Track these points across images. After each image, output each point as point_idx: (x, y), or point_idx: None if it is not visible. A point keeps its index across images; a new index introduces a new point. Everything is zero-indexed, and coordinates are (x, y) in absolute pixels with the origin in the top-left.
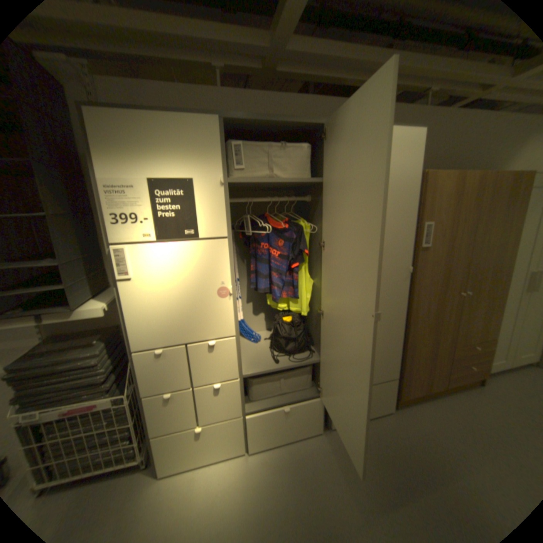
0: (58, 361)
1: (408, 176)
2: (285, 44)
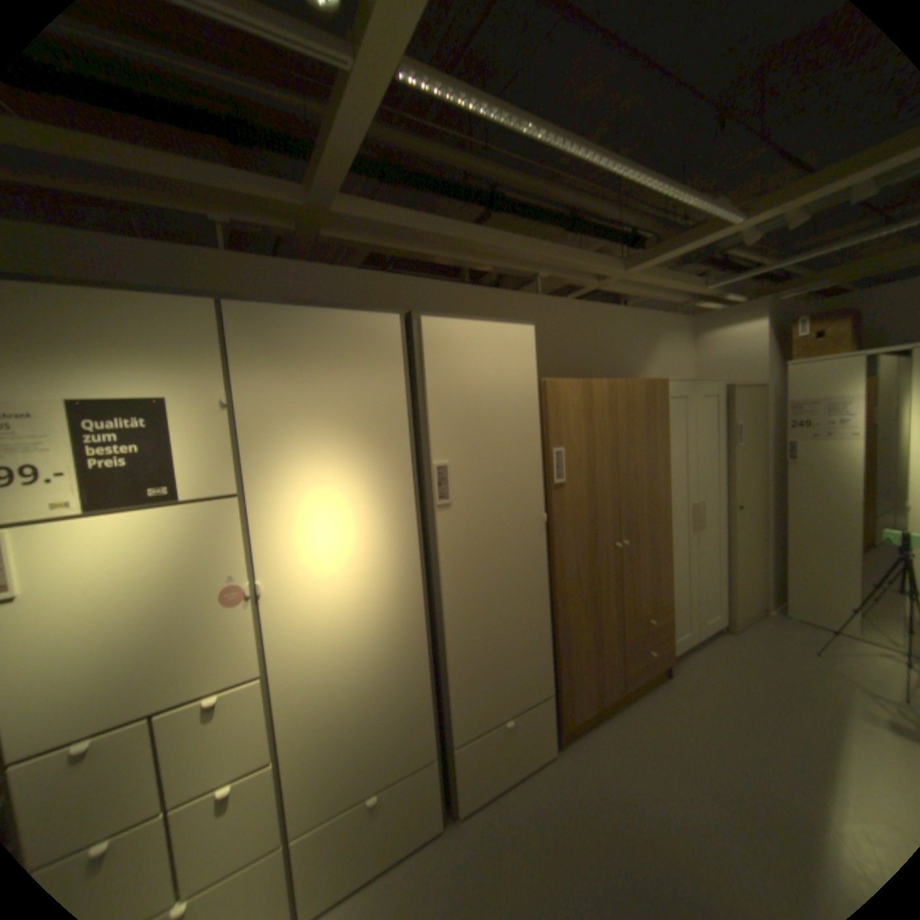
0: None
1: (520, 388)
2: (329, 206)
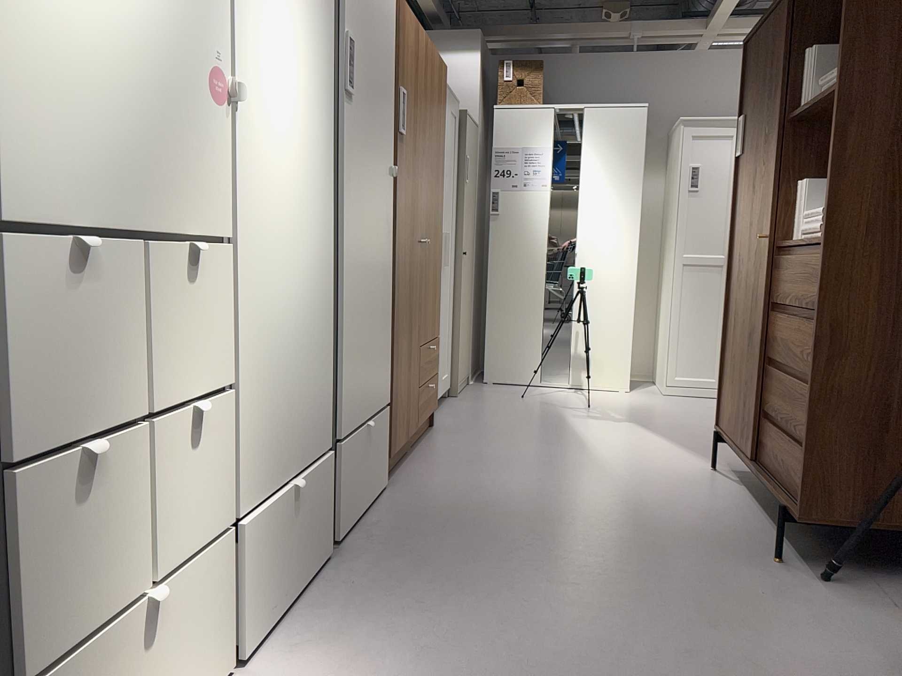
0: None
1: None
2: None
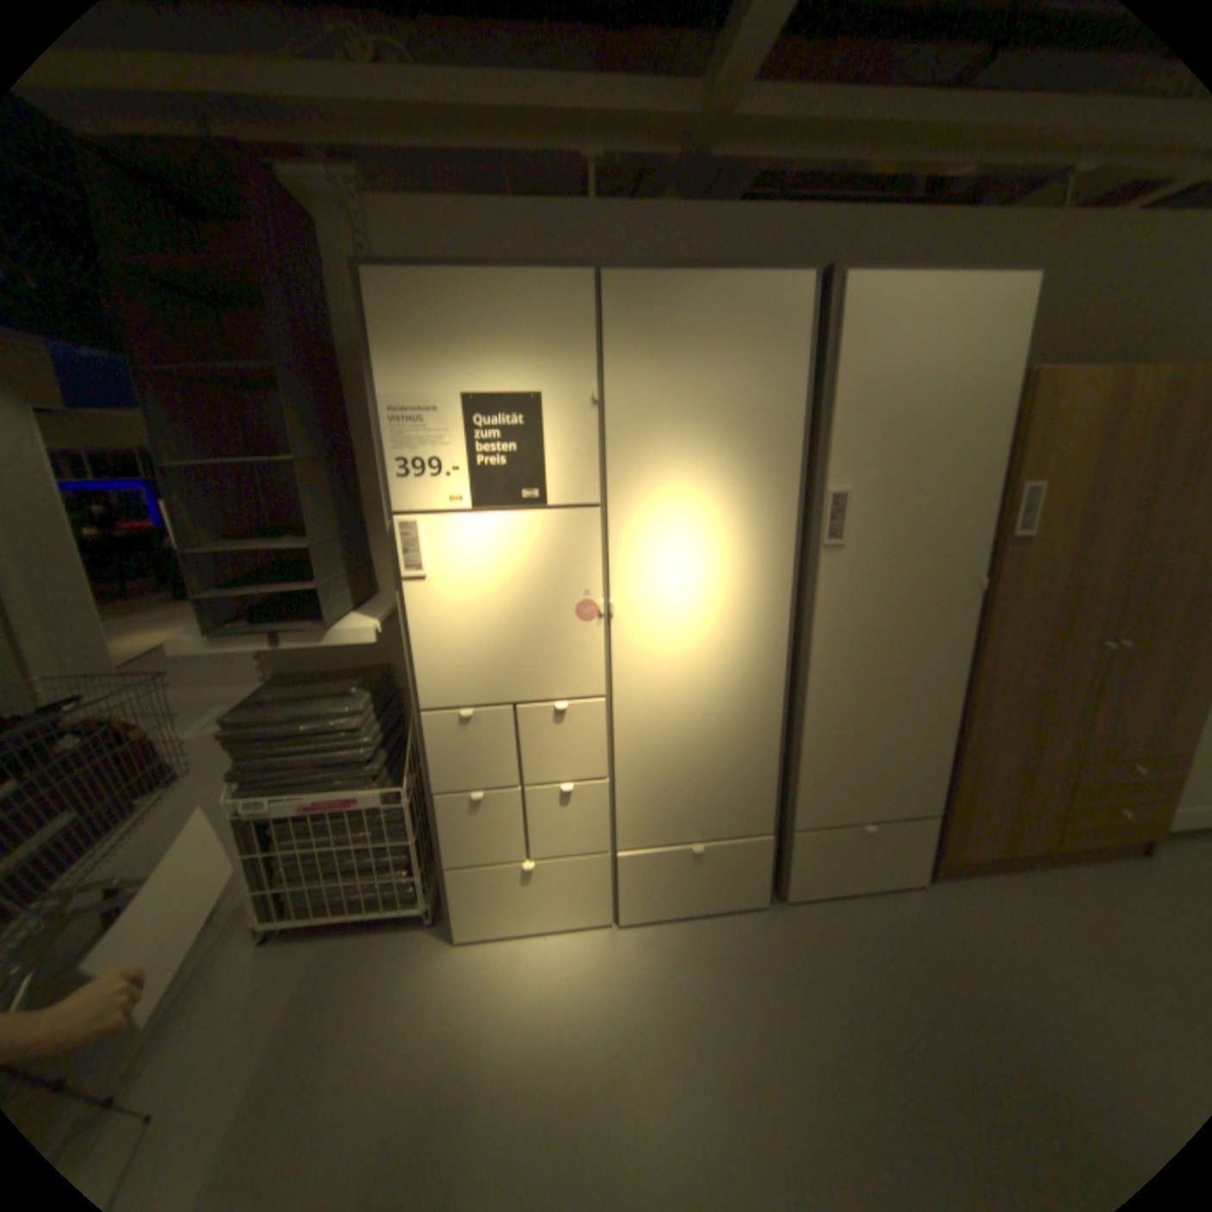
0: (298, 716)
1: (991, 380)
2: (734, 104)
